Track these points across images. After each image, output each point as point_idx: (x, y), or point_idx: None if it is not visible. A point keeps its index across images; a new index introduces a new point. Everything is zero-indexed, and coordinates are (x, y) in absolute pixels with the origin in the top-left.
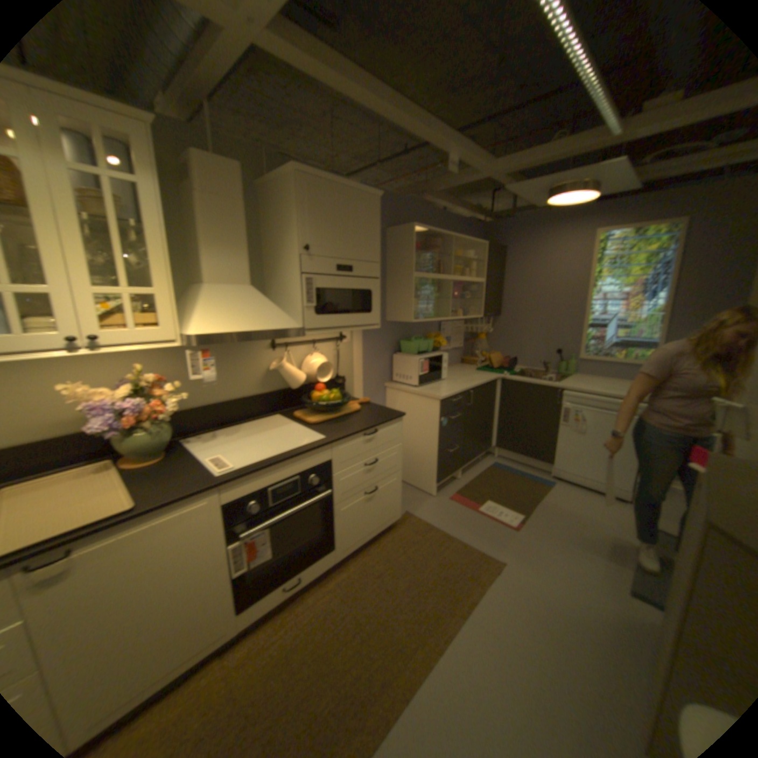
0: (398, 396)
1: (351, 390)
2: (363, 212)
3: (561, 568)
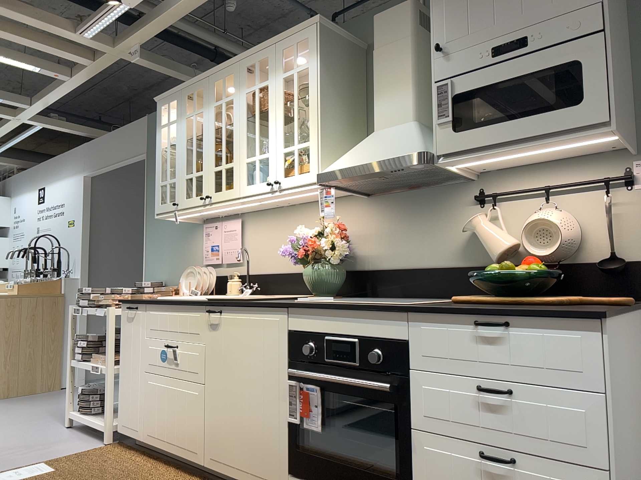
0: None
1: None
2: None
3: None
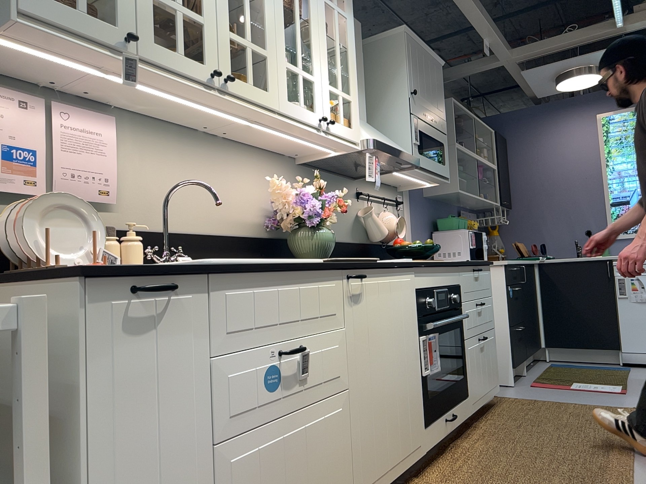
0: None
1: None
2: (436, 76)
3: None
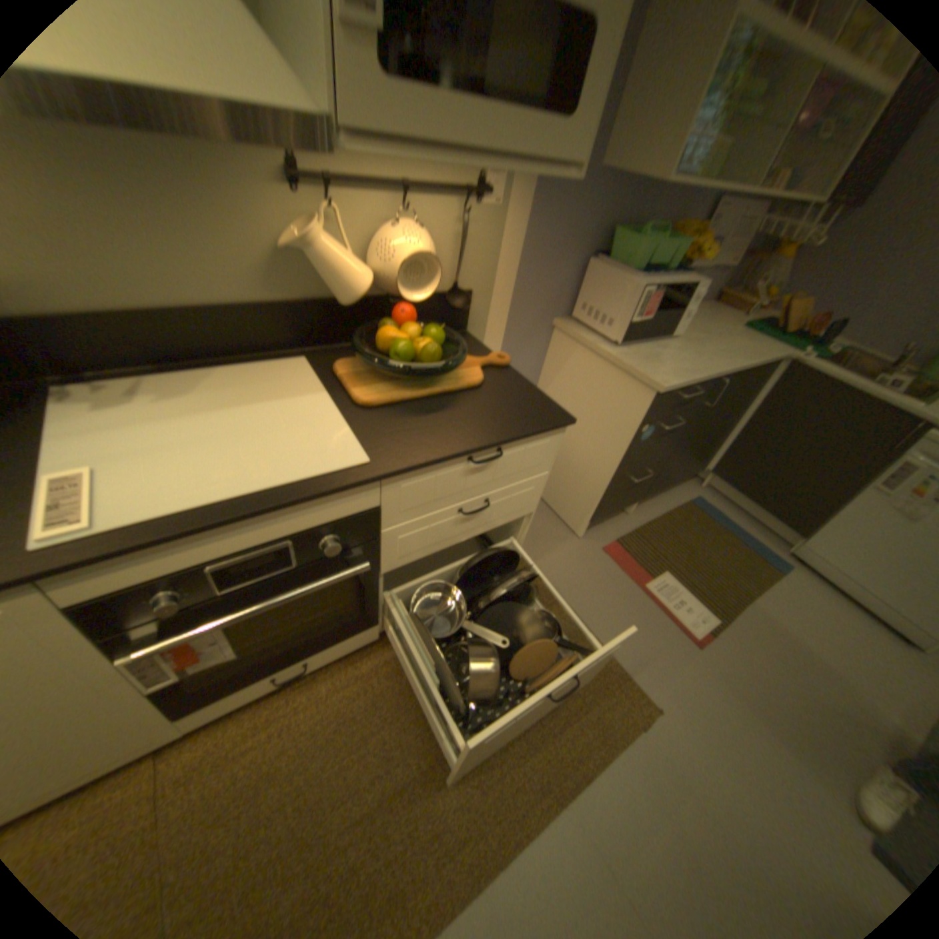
0: (572, 352)
1: (479, 323)
2: None
3: (758, 749)
